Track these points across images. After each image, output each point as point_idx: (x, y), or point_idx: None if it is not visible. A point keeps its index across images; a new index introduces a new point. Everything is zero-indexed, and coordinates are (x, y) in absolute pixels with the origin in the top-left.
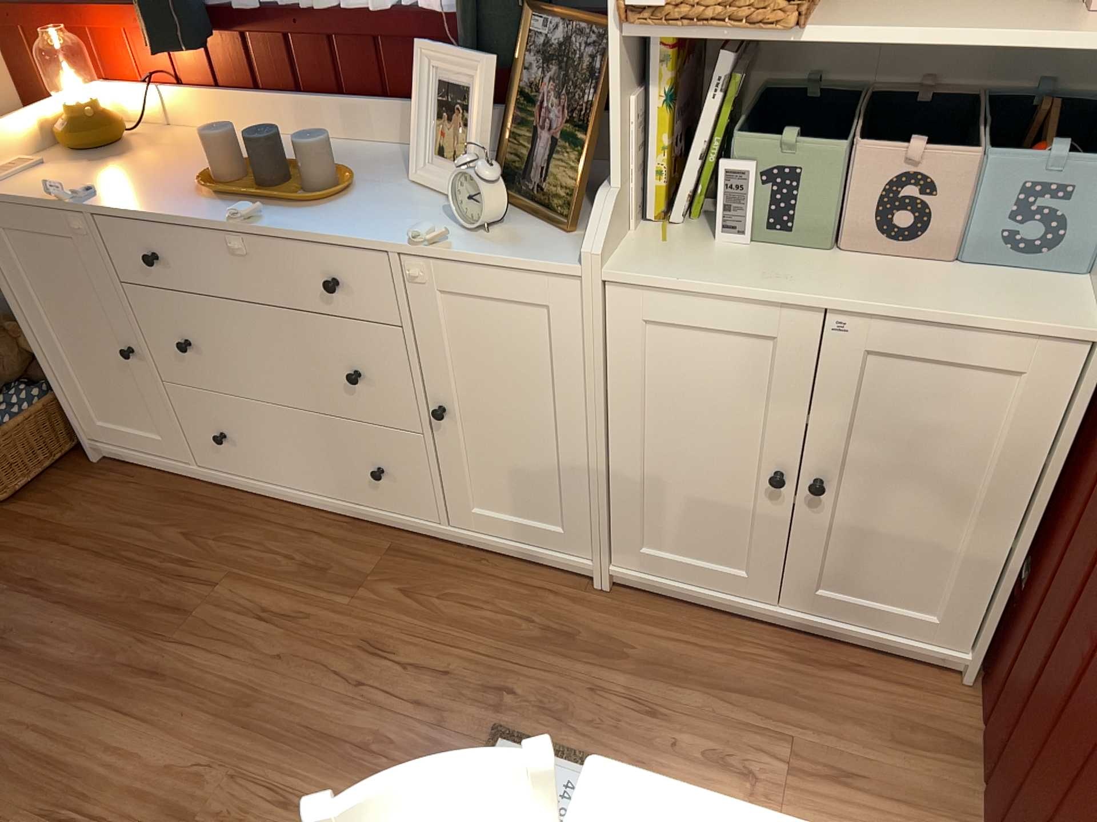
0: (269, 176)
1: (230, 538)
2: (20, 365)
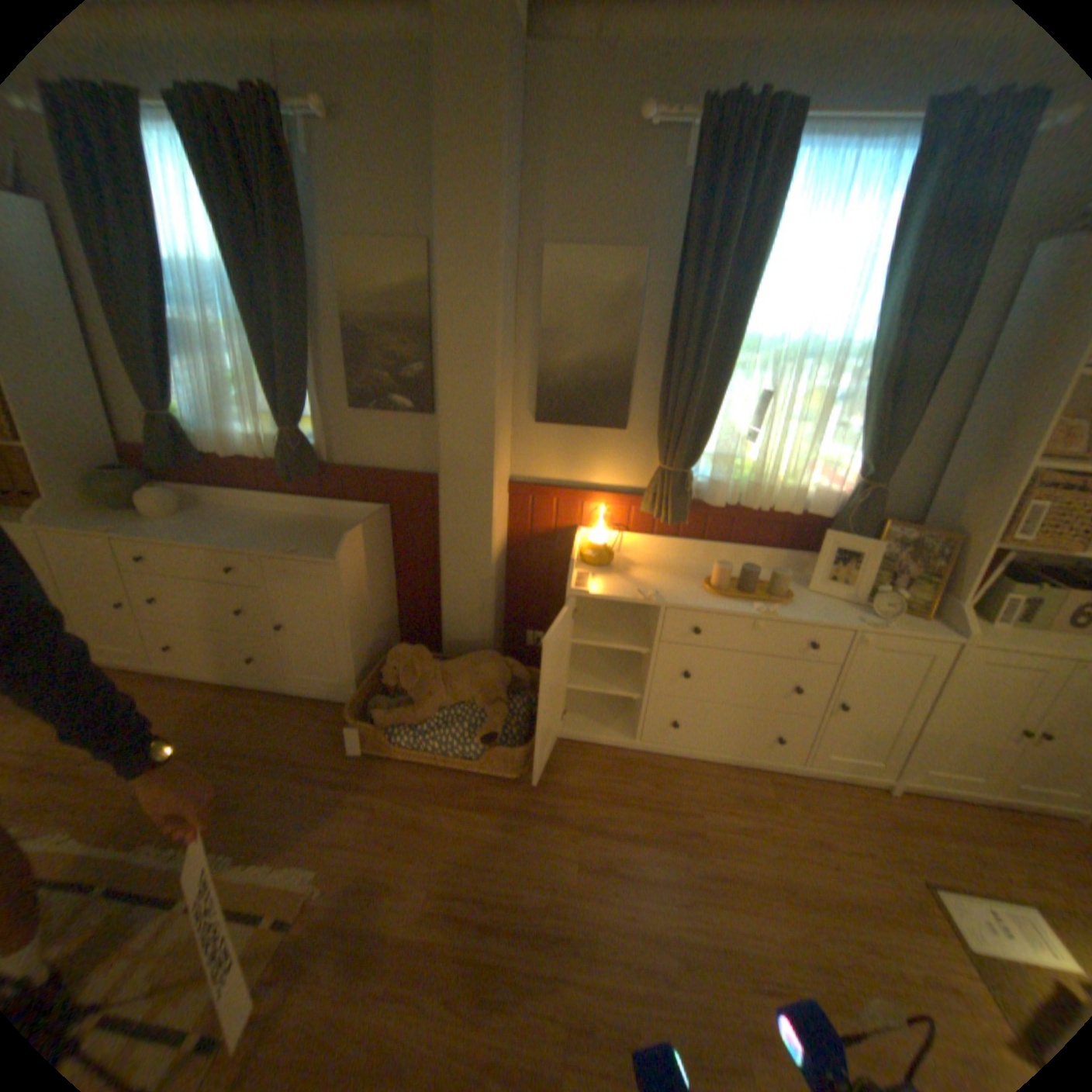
0: (741, 584)
1: (676, 788)
2: (507, 684)
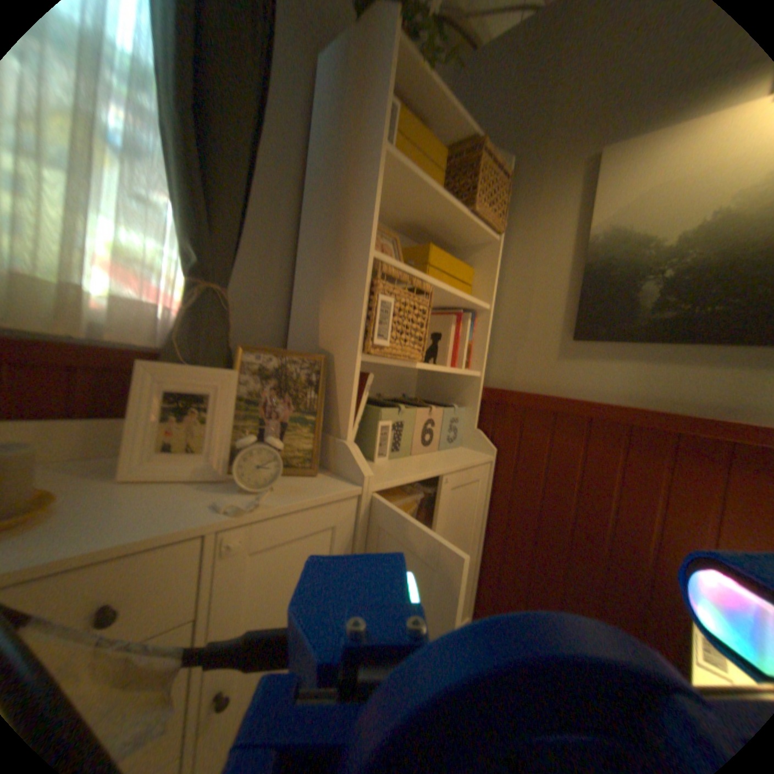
0: None
1: None
2: None
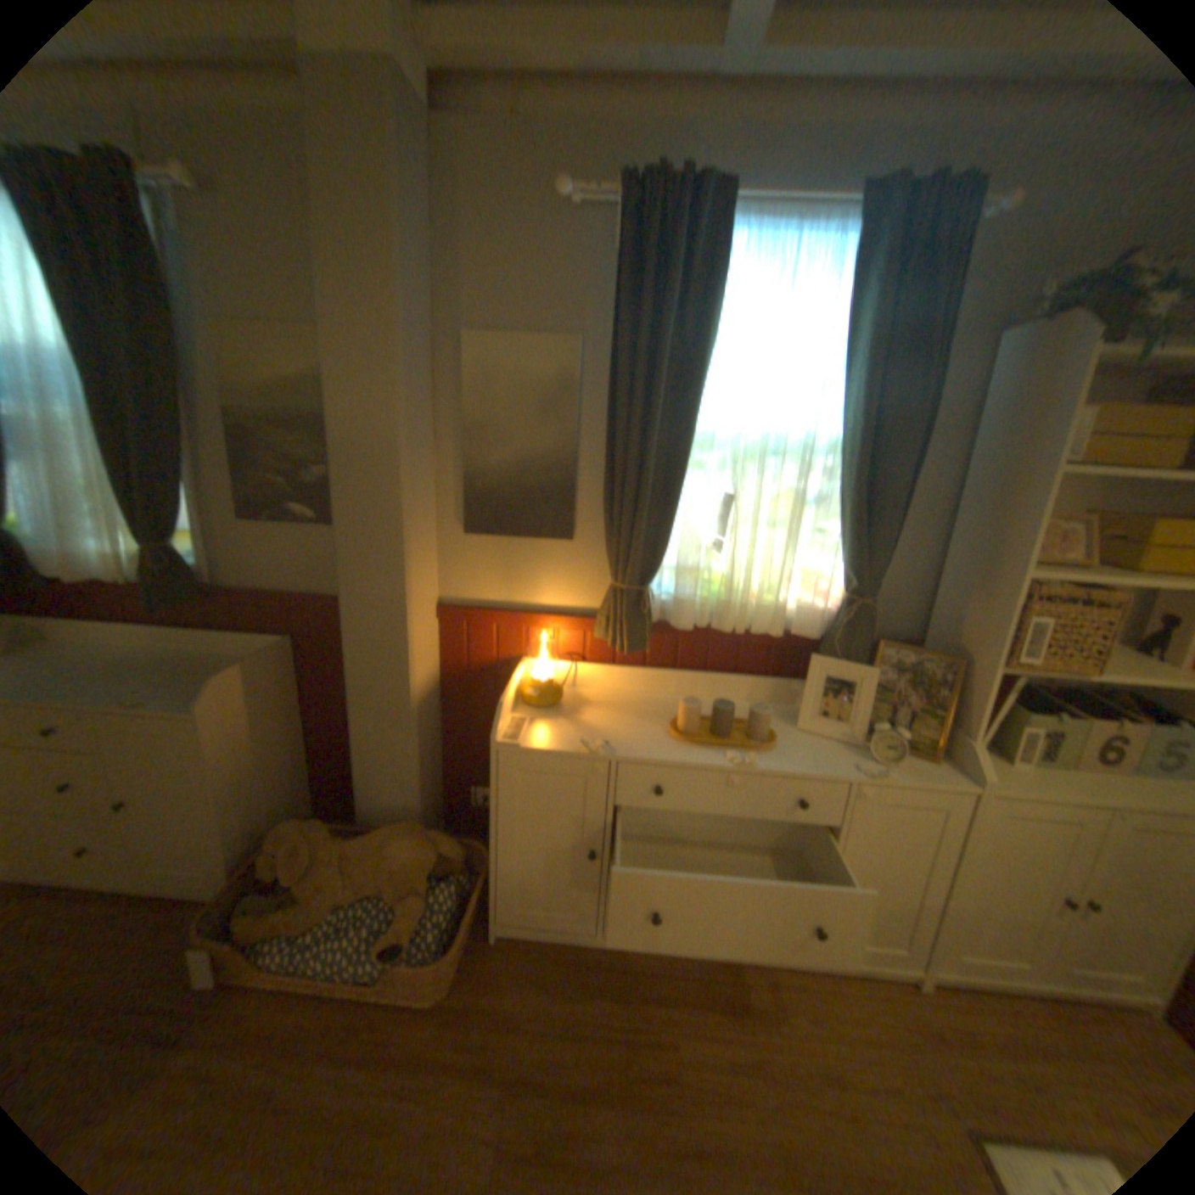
0: (714, 726)
1: (647, 1004)
2: (428, 868)
